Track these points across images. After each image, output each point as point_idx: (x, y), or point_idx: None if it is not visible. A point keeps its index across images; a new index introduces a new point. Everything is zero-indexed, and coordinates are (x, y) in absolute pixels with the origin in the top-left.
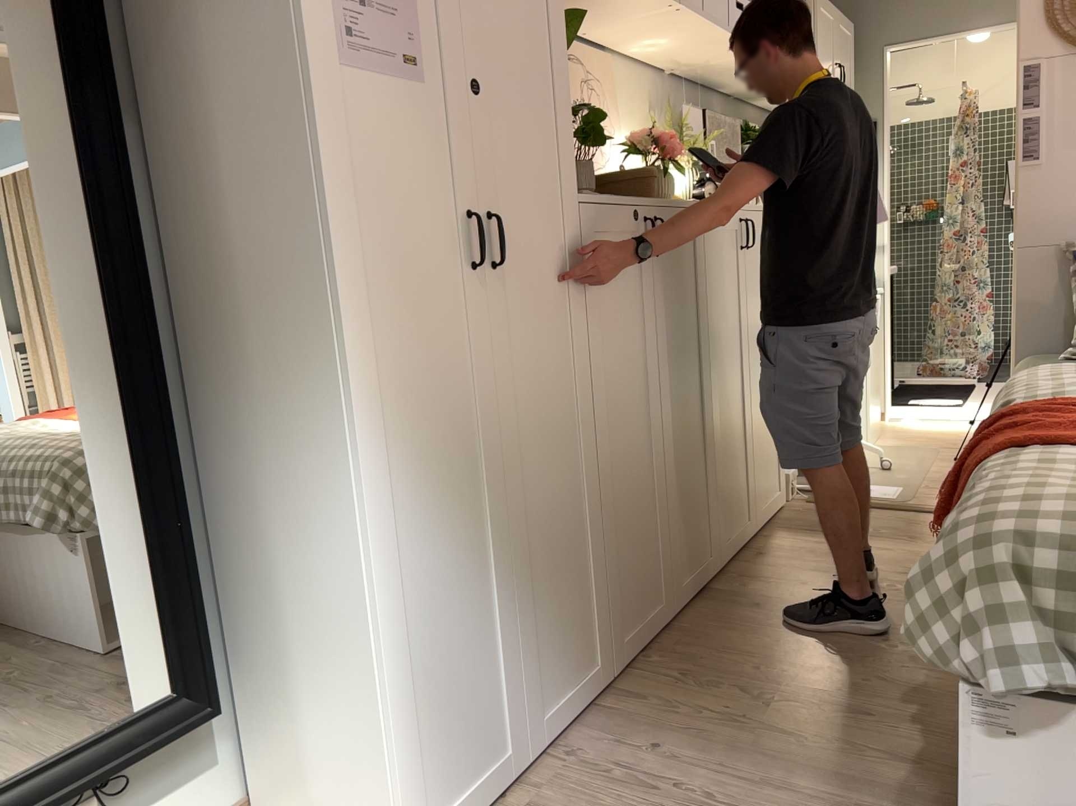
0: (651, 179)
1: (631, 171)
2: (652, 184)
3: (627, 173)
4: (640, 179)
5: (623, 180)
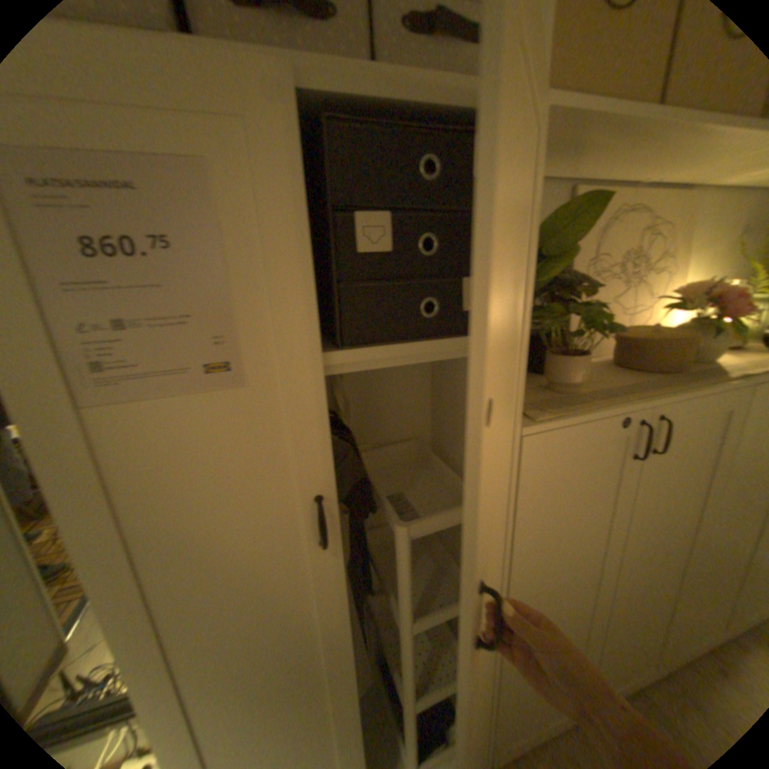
0: (687, 349)
1: (672, 328)
2: (696, 341)
3: (668, 326)
4: (671, 350)
5: (649, 348)
